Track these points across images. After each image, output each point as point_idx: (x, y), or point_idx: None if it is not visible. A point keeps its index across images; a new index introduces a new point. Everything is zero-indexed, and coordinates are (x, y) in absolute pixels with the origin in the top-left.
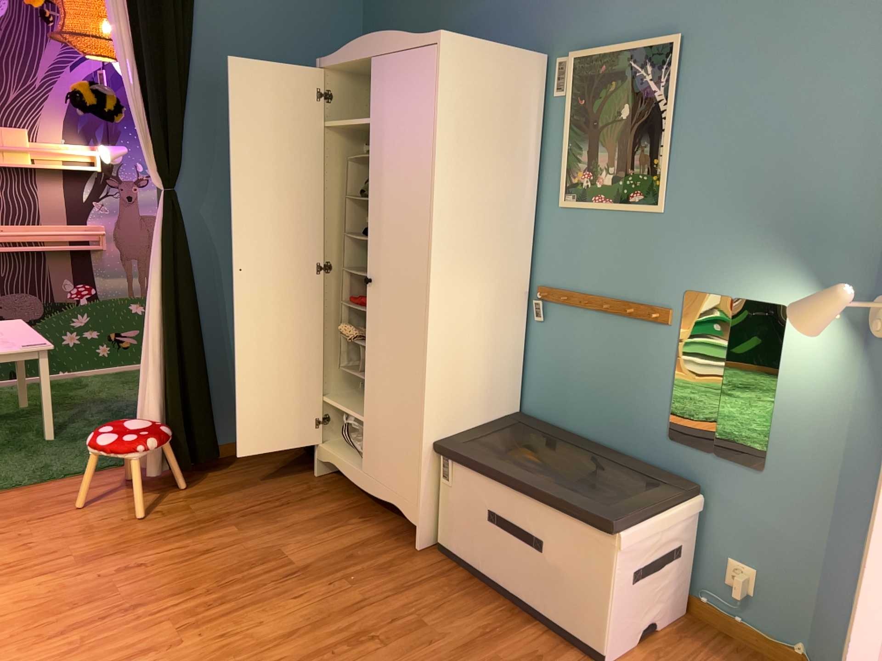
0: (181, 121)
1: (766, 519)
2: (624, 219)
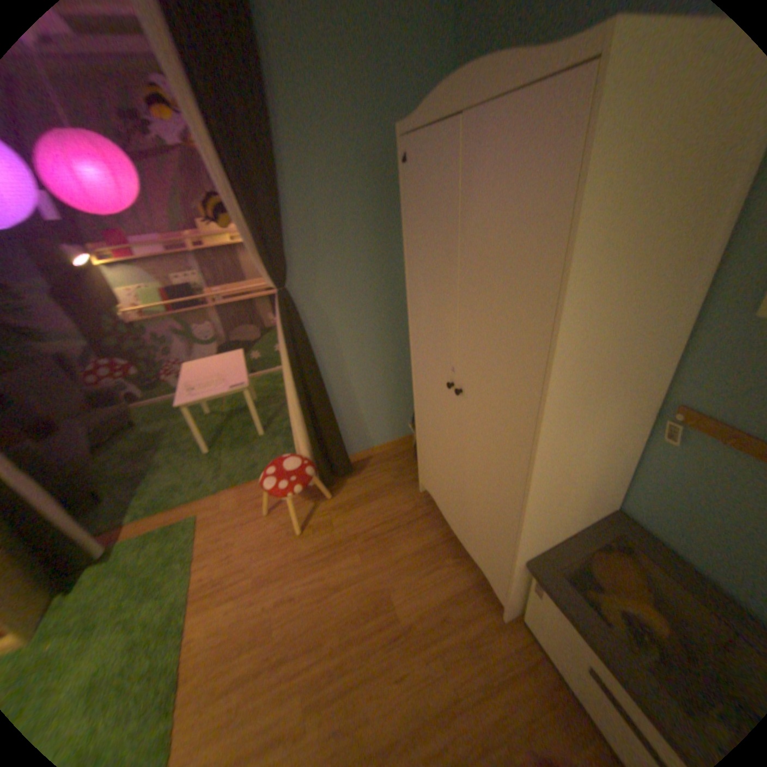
0: (277, 223)
1: None
2: None
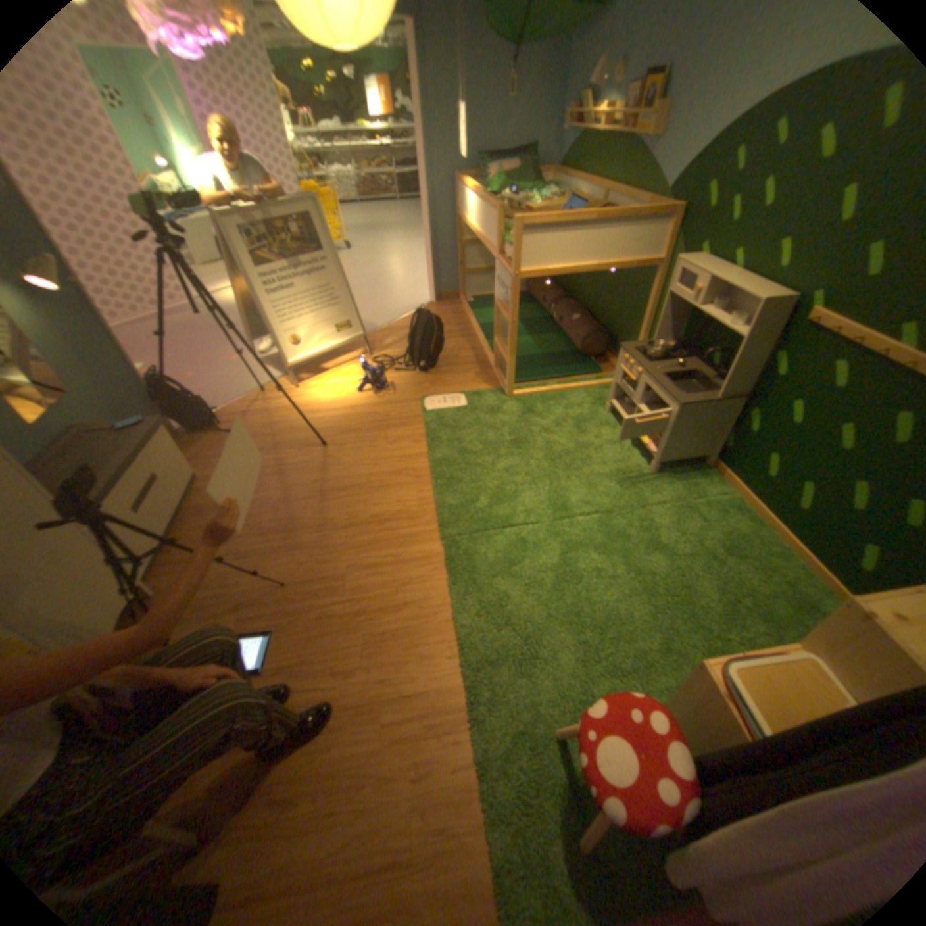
0: None
1: (86, 410)
2: None
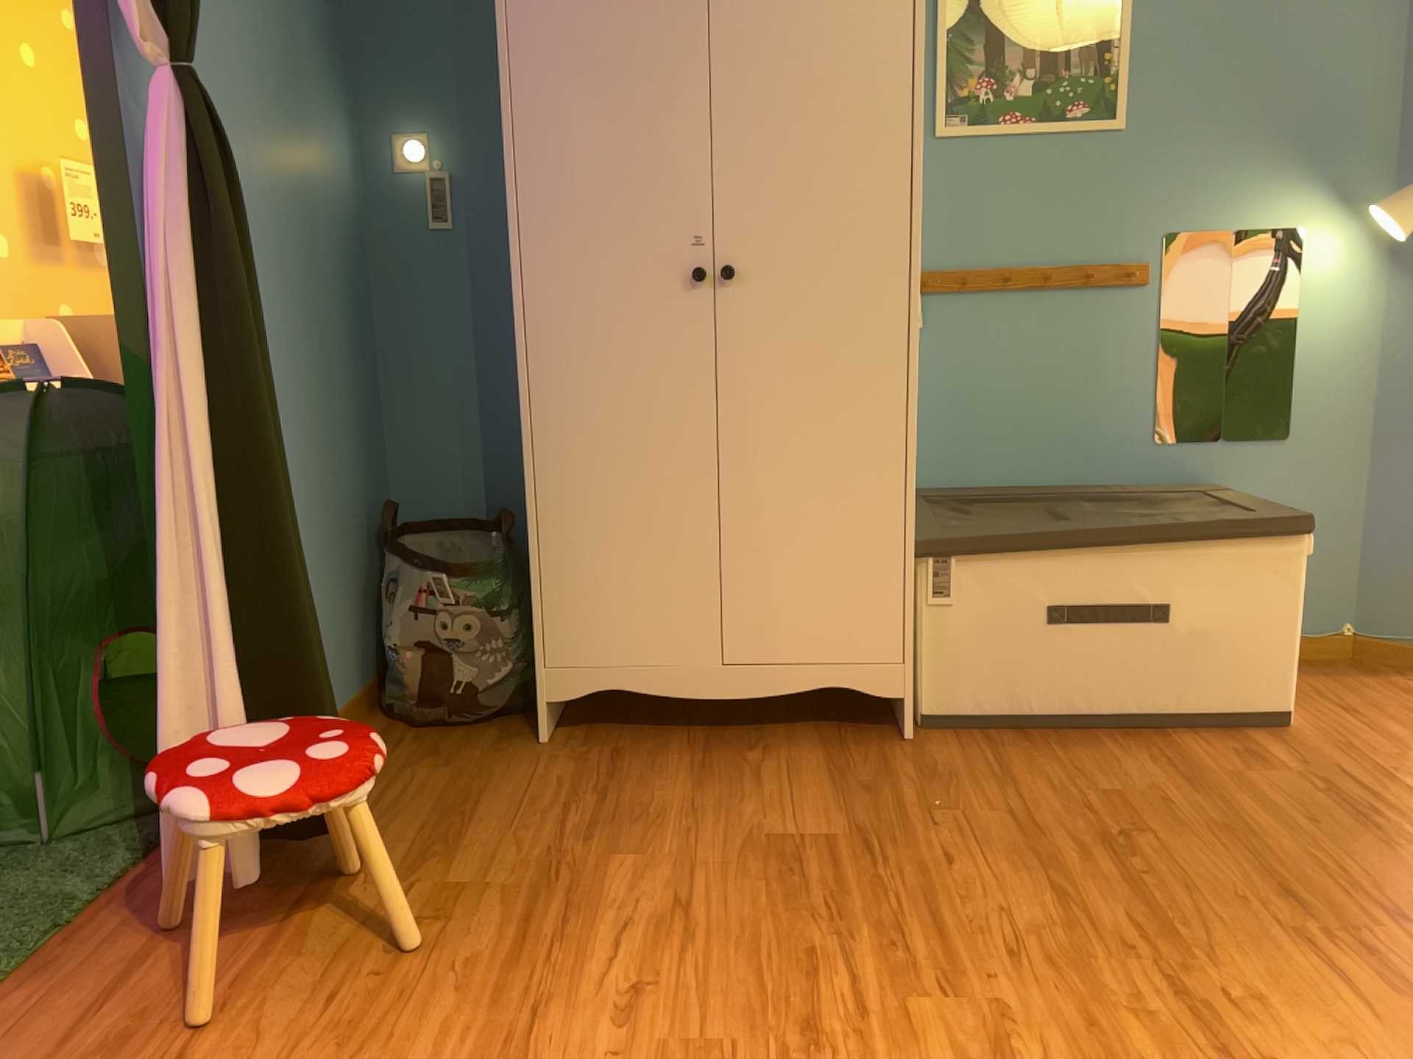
0: None
1: (1296, 497)
2: (1058, 145)
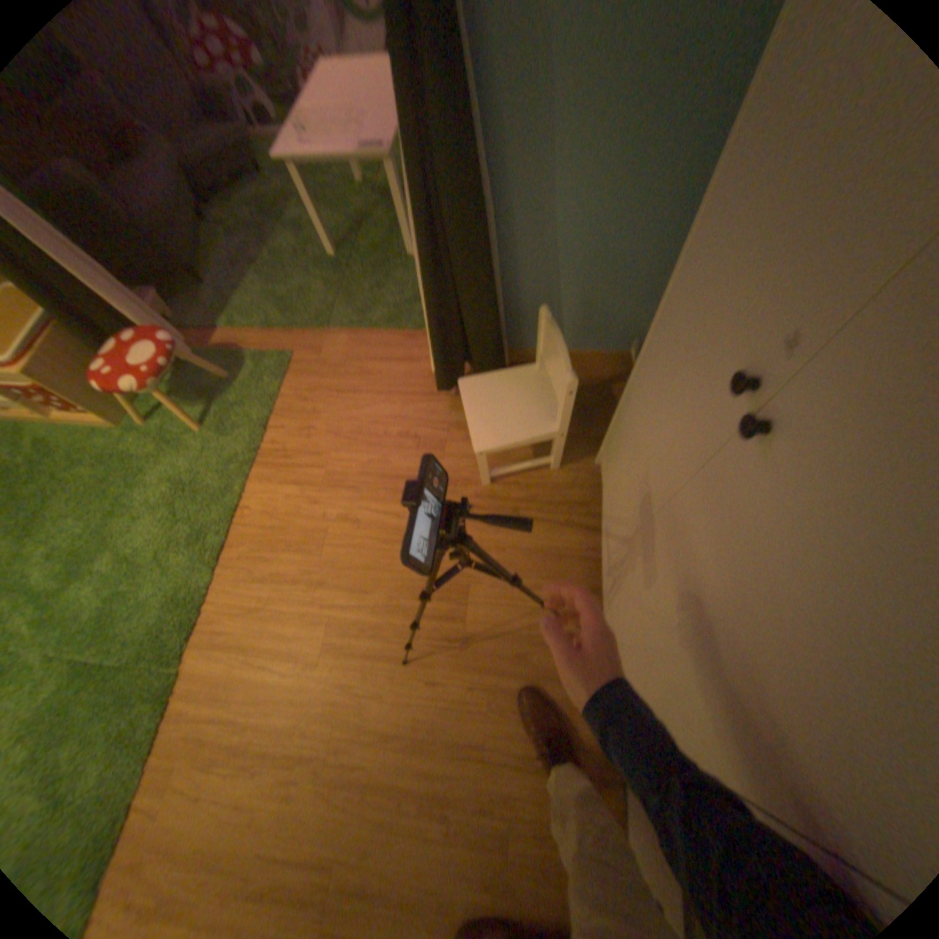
0: None
1: None
2: None
